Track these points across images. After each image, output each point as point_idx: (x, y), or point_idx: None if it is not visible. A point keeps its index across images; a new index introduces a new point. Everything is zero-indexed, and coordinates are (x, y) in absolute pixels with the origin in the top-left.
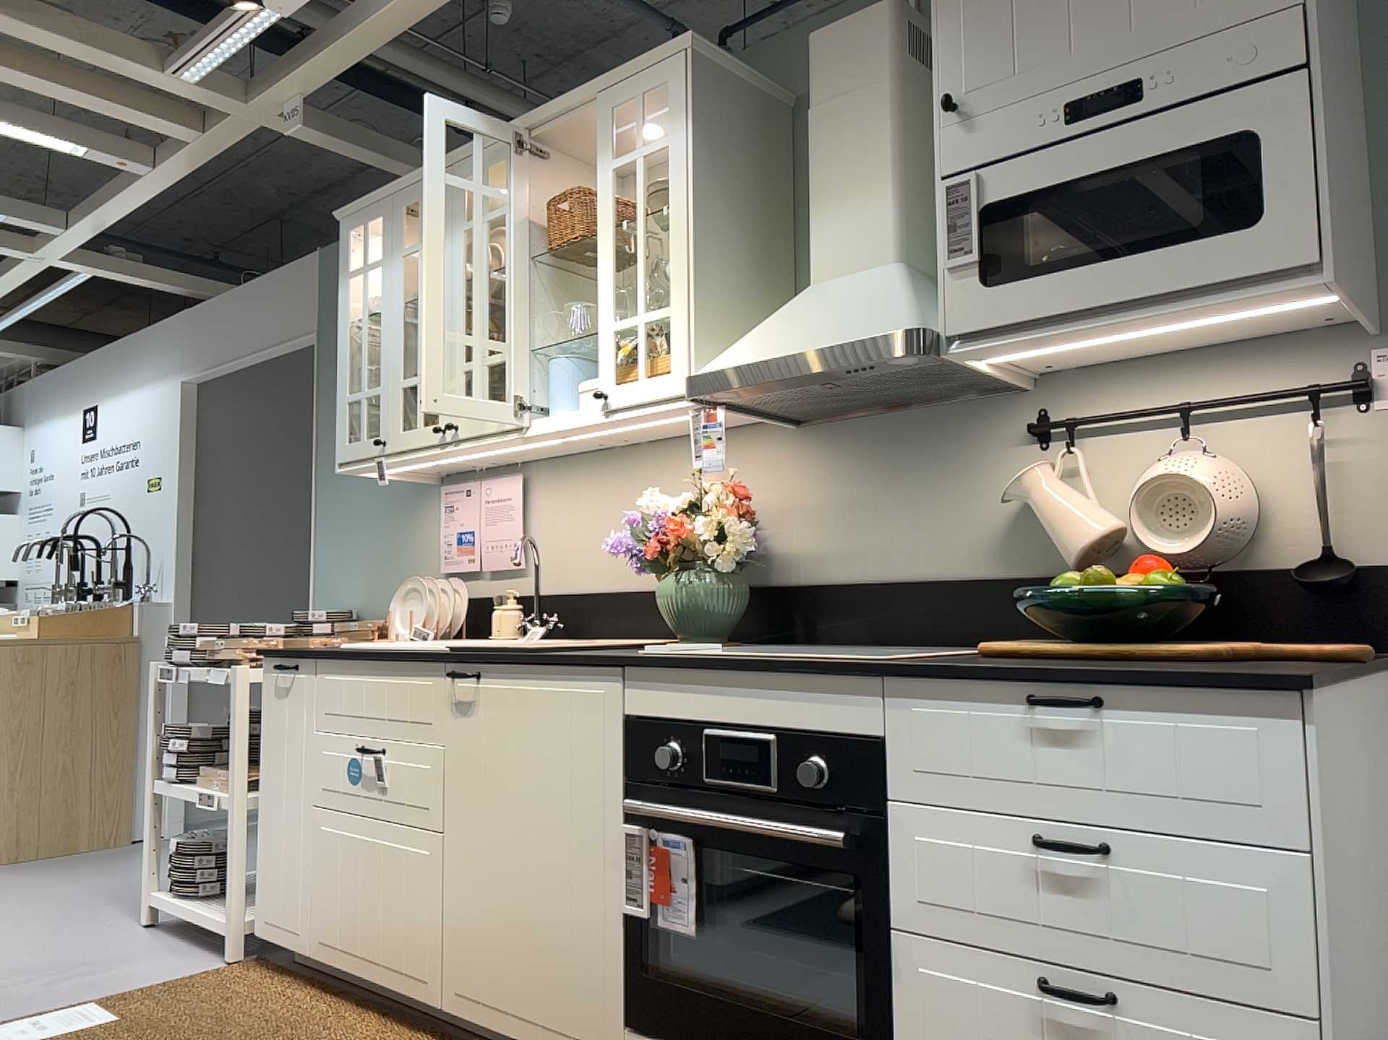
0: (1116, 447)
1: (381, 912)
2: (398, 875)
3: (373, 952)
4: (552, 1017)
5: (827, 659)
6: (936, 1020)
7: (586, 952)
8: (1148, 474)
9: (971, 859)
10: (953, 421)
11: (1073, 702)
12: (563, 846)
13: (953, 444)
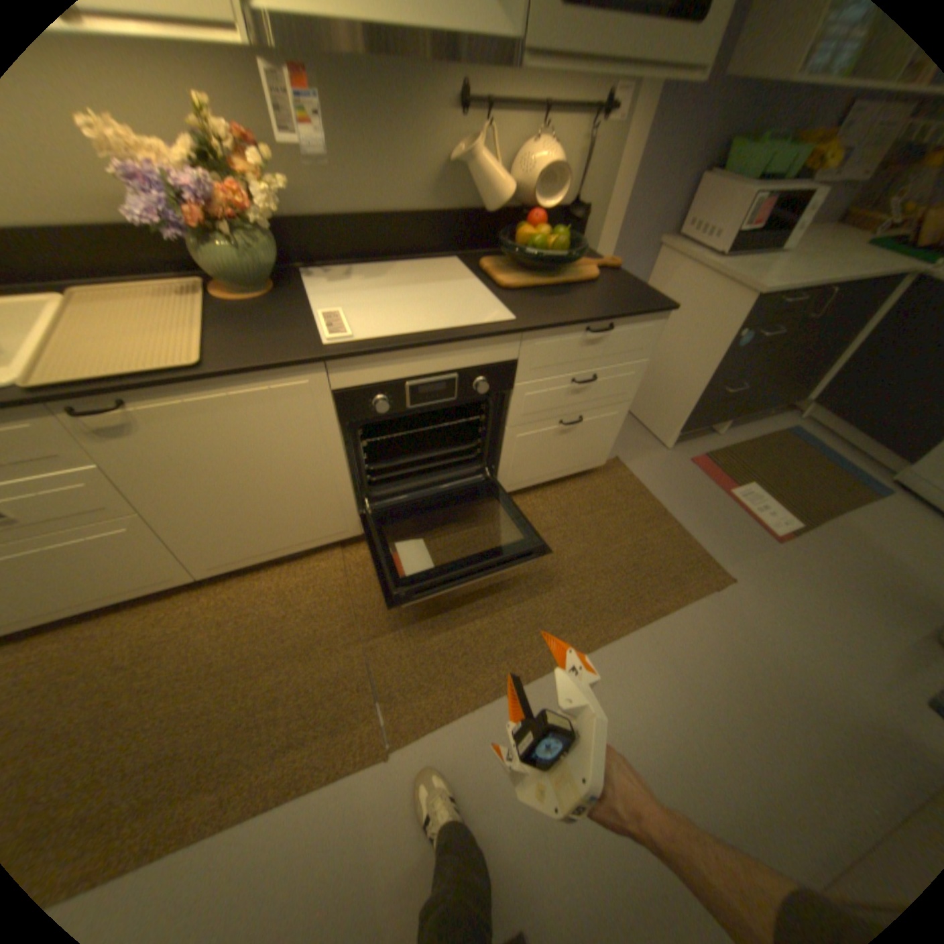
0: (505, 121)
1: (80, 579)
2: (88, 555)
3: (86, 598)
4: (303, 538)
5: (477, 322)
6: (519, 448)
7: (325, 506)
8: (534, 152)
9: (546, 394)
10: (404, 73)
11: (608, 329)
12: (289, 473)
13: (404, 96)
